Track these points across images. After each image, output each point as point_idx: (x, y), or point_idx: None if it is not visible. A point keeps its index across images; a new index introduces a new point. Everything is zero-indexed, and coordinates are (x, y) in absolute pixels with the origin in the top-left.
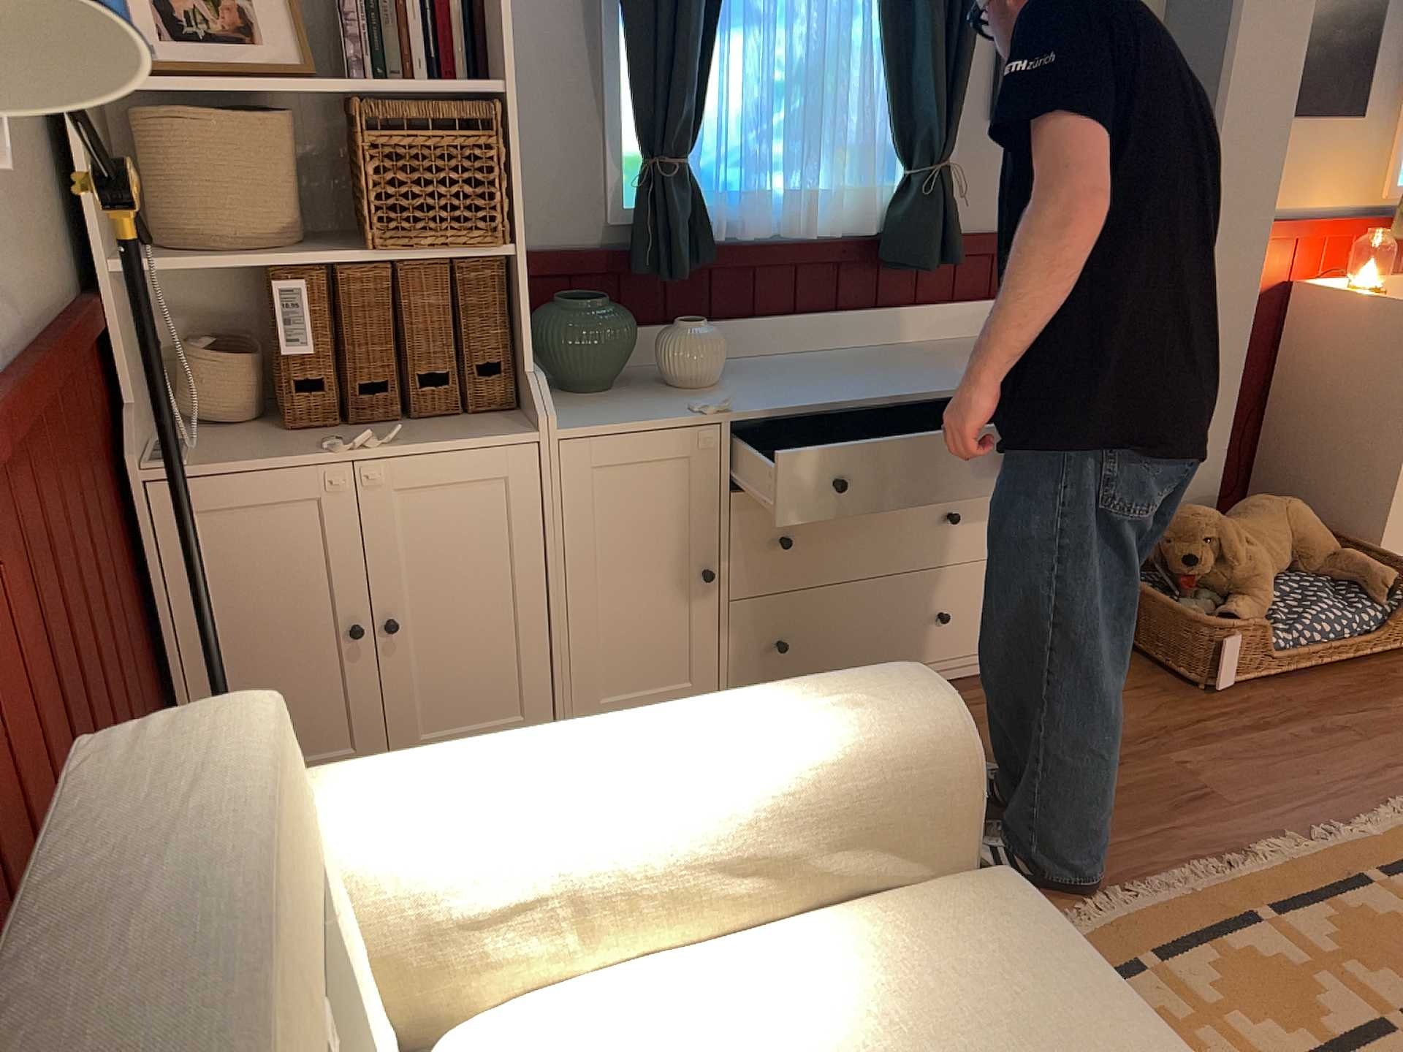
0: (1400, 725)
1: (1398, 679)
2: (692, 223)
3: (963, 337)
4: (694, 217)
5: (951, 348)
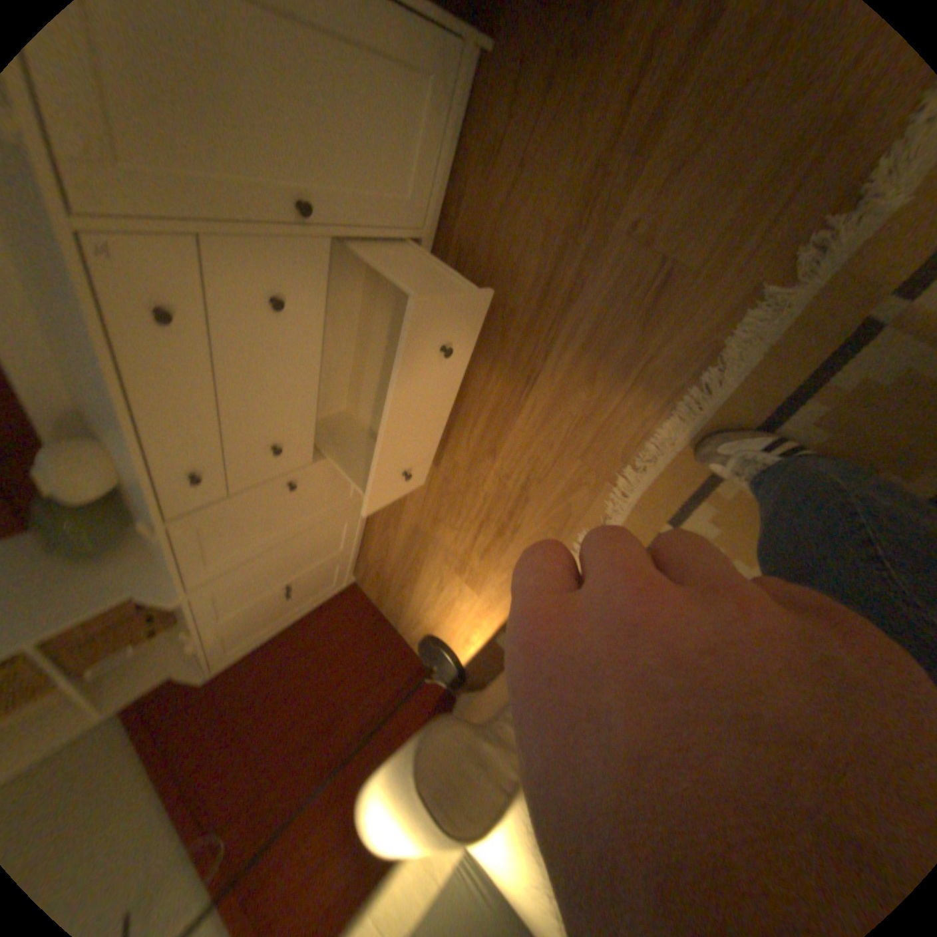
0: None
1: None
2: None
3: None
4: None
5: None
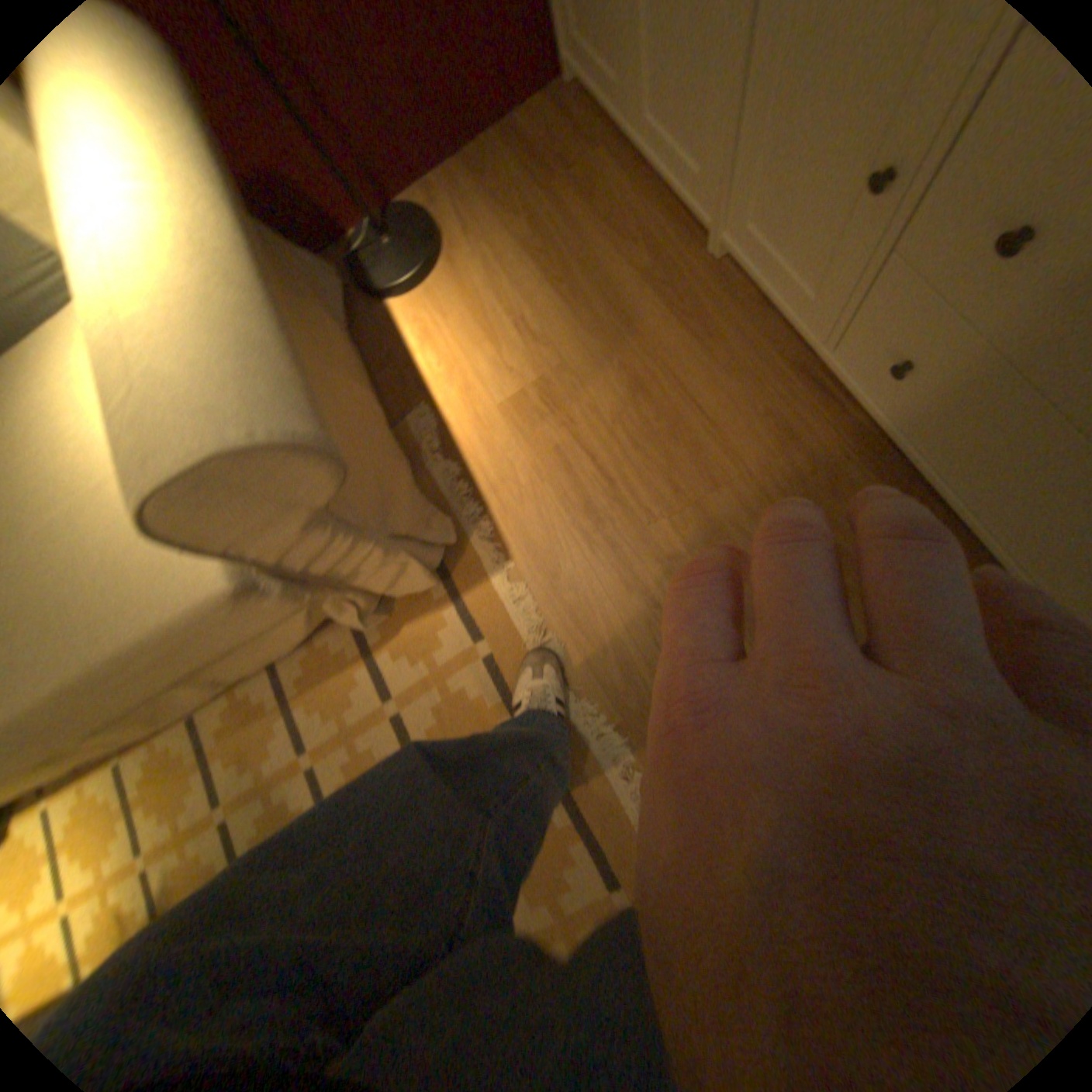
0: None
1: None
2: None
3: None
4: None
5: None
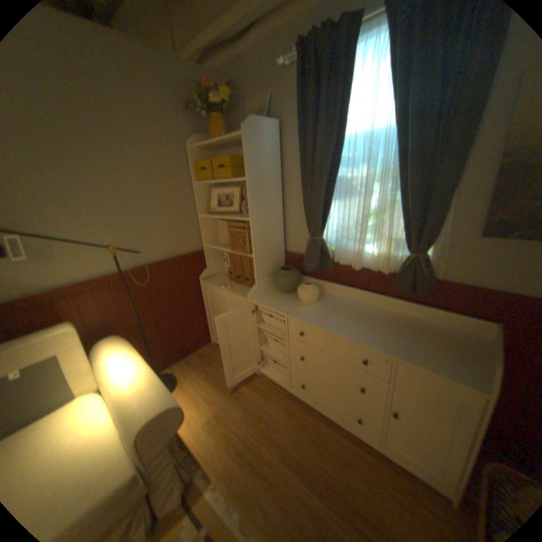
0: None
1: None
2: (319, 256)
3: (446, 327)
4: (321, 254)
5: (423, 329)
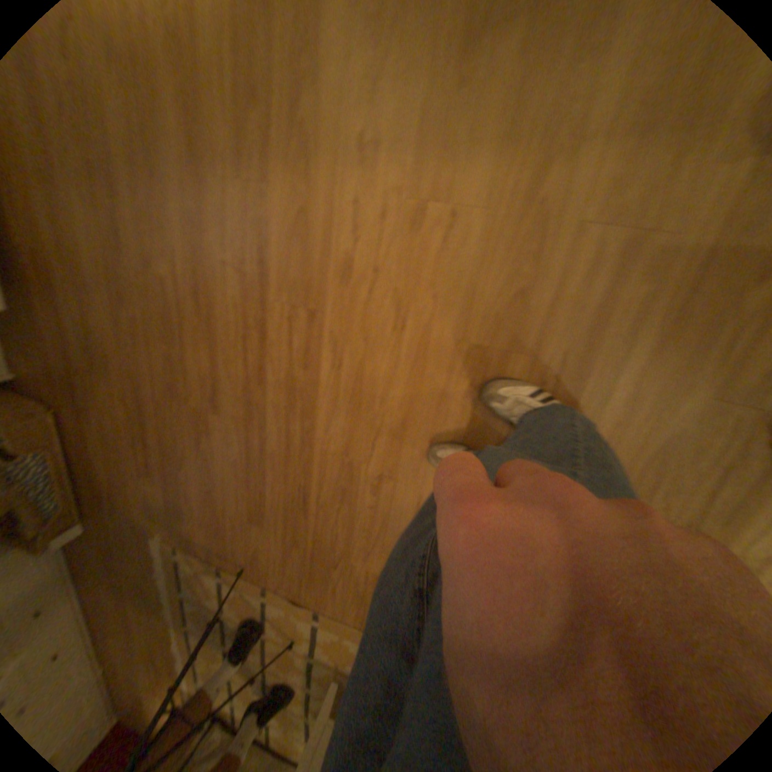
0: (105, 490)
1: (73, 446)
2: None
3: None
4: None
5: None
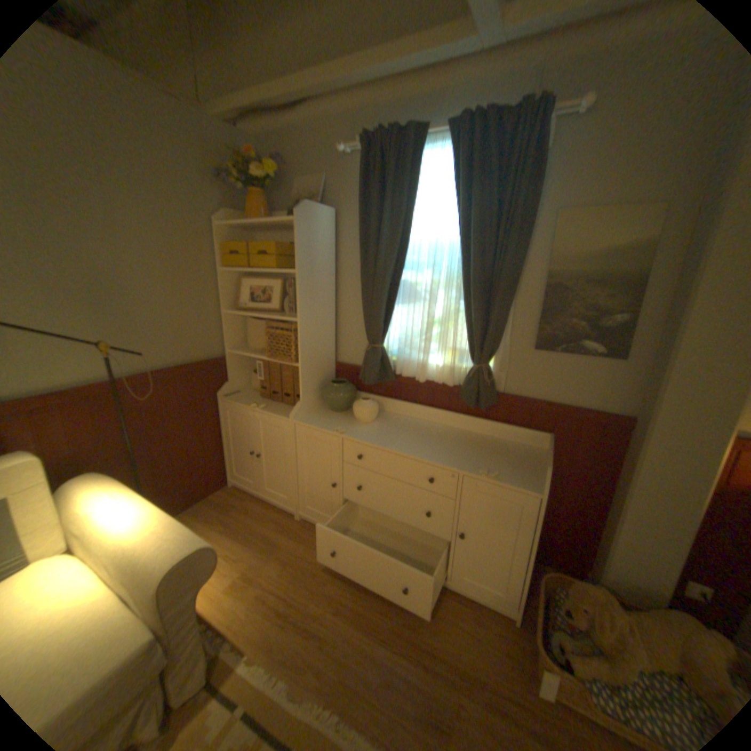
0: None
1: None
2: (379, 366)
3: (507, 441)
4: (381, 364)
5: (486, 443)
